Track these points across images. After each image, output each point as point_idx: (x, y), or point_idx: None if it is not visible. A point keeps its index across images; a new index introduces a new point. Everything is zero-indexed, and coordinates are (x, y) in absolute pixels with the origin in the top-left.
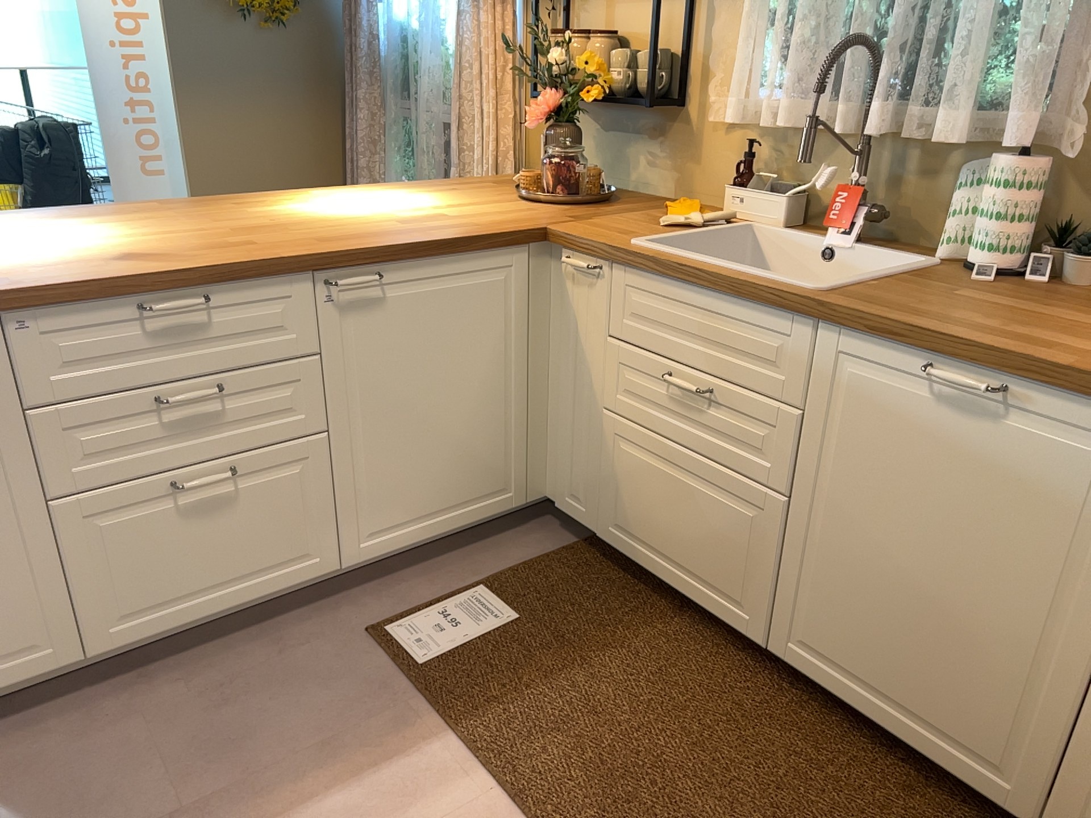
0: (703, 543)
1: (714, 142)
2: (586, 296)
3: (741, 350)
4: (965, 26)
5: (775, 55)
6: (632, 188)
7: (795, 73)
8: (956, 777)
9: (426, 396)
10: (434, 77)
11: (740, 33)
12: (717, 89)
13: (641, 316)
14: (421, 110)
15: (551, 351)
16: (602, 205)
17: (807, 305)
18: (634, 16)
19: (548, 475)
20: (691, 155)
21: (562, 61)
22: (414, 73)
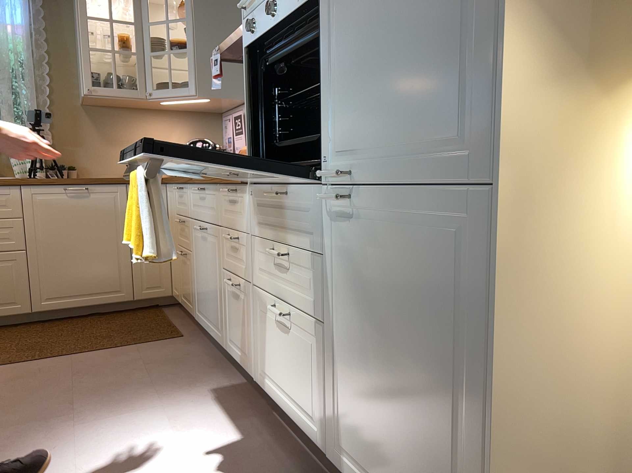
0: None
1: None
2: None
3: None
4: (3, 106)
5: None
6: None
7: None
8: (110, 303)
9: None
10: None
11: None
12: None
13: None
14: None
15: None
16: None
17: (16, 181)
18: None
19: None
20: None
21: None
22: None
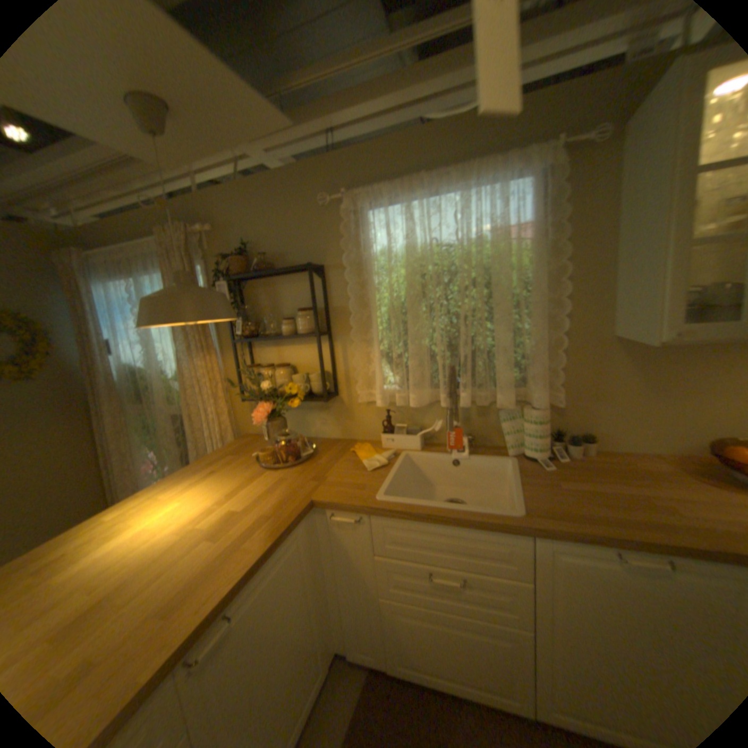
0: (476, 667)
1: (361, 409)
2: (351, 535)
3: (482, 556)
4: (500, 355)
5: (396, 370)
6: (315, 435)
7: (414, 379)
8: None
9: (268, 670)
10: (161, 390)
11: (376, 362)
12: (361, 385)
13: (399, 543)
14: (155, 410)
15: (325, 567)
16: (316, 458)
17: (530, 531)
18: (297, 353)
19: (335, 640)
20: (349, 416)
21: (270, 385)
22: (143, 389)
